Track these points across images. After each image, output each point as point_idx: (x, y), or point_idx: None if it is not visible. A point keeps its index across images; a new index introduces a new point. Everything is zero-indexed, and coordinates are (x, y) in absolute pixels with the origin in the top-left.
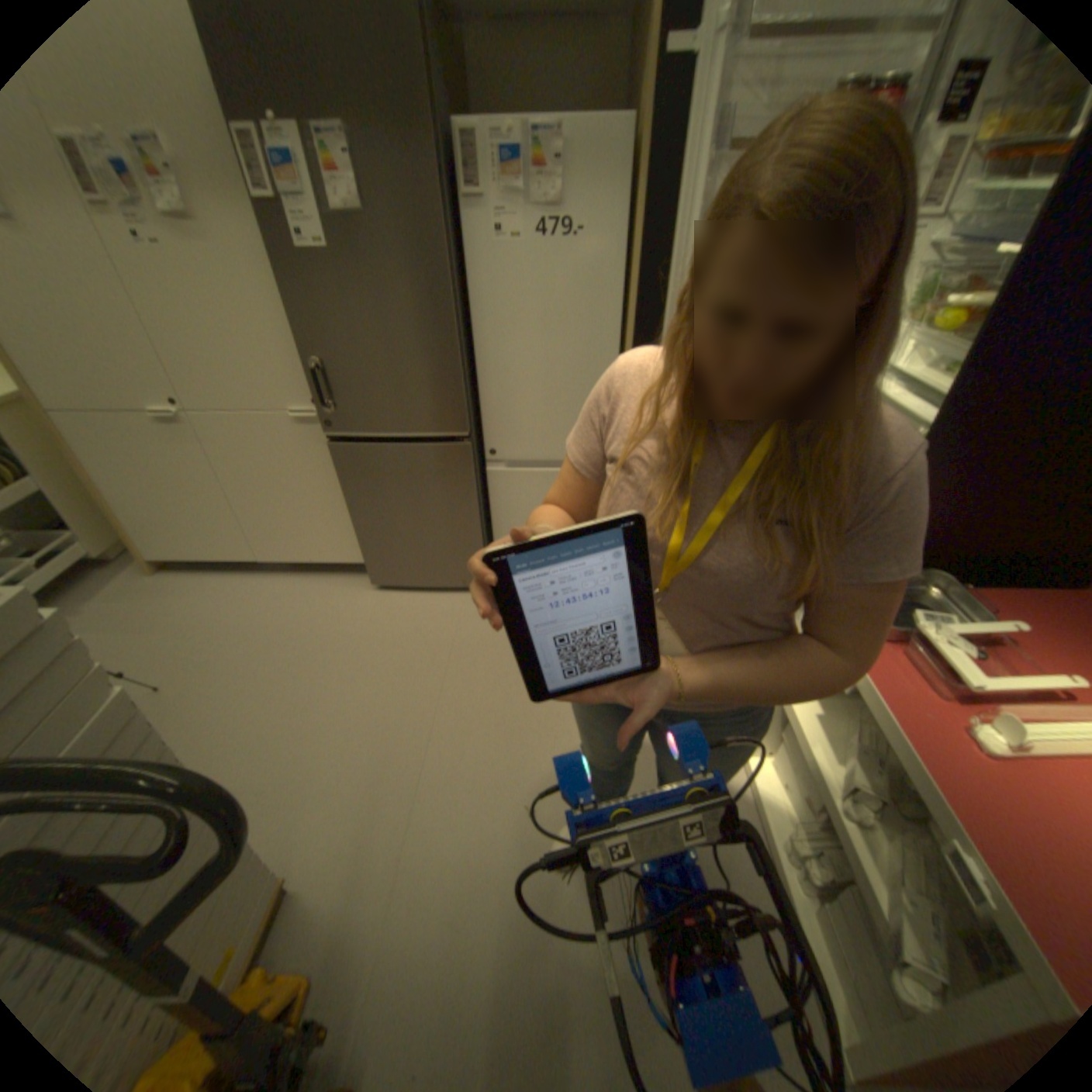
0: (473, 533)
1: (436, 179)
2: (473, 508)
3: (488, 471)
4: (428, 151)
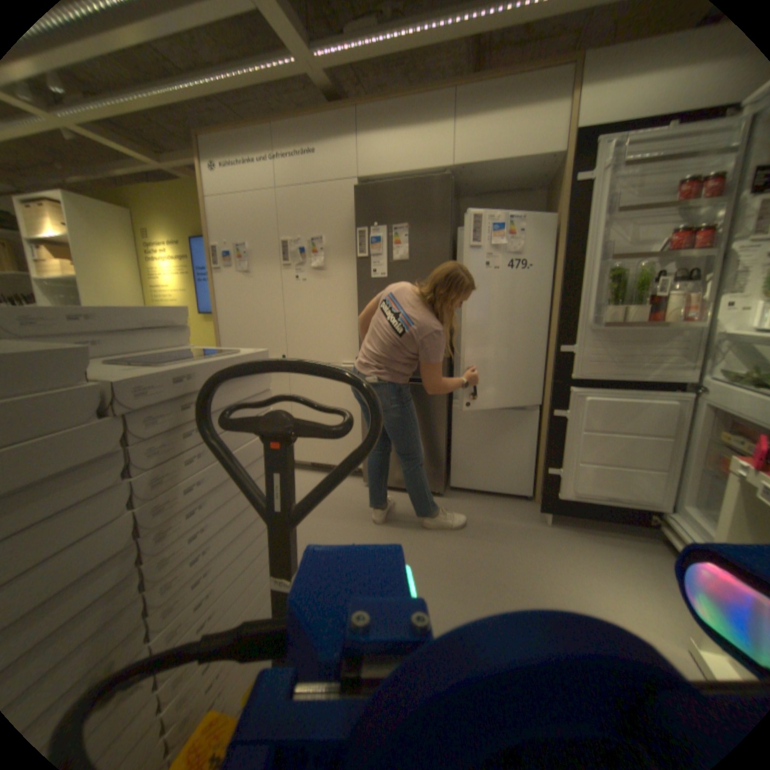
0: (438, 447)
1: (448, 245)
2: (441, 428)
3: (452, 408)
4: (446, 233)
